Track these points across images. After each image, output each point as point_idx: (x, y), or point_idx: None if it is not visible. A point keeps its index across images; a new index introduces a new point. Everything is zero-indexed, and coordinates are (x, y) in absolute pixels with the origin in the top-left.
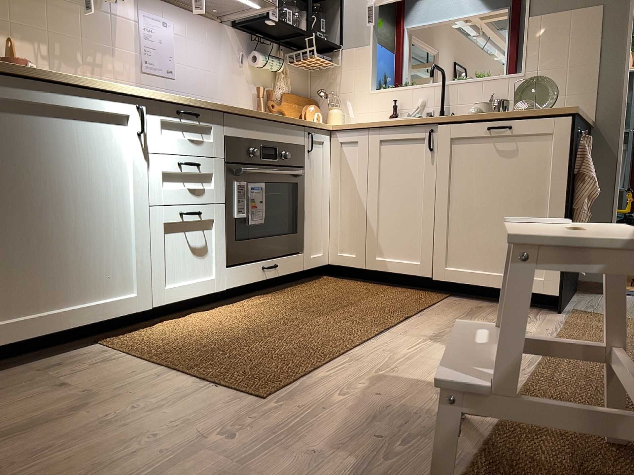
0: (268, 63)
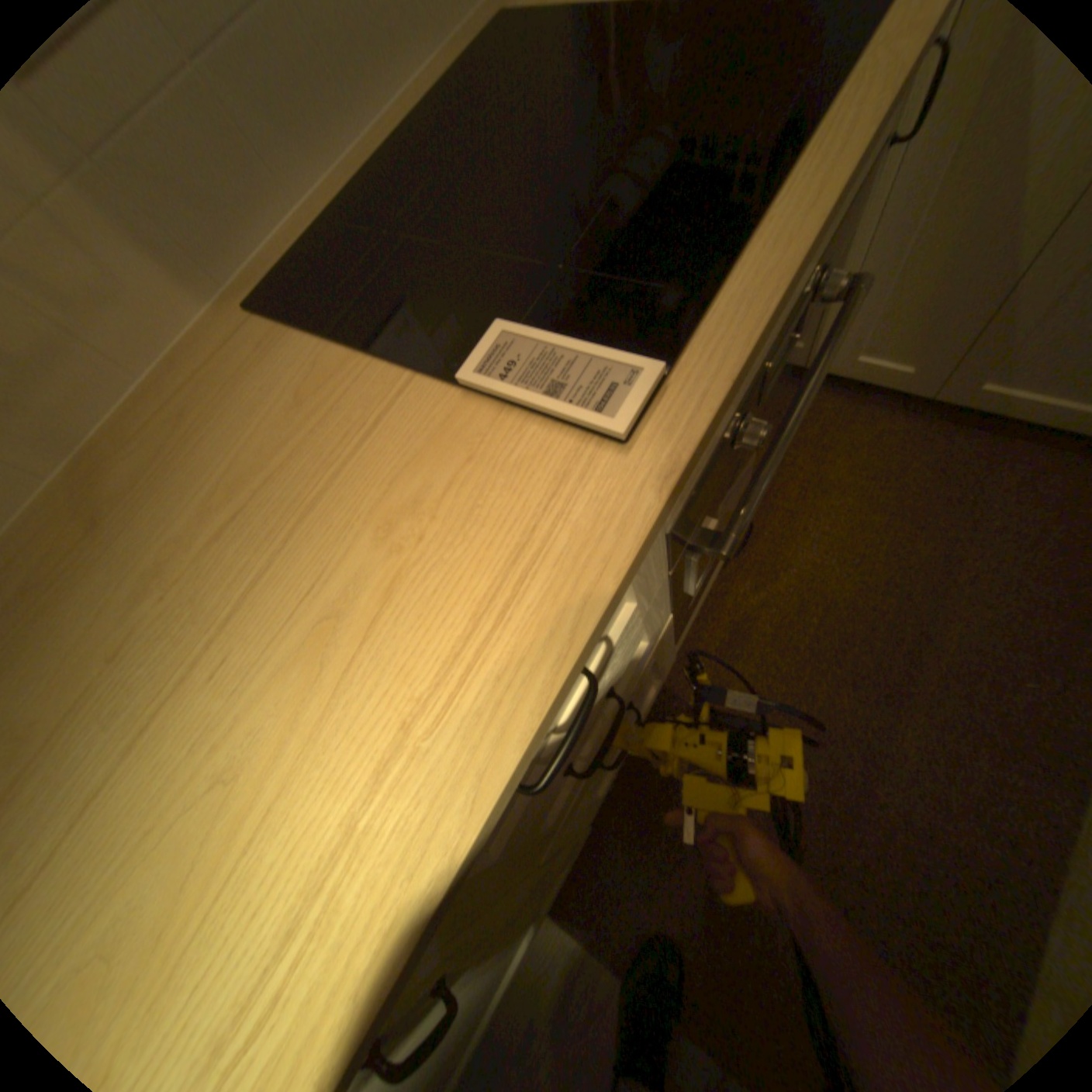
0: None
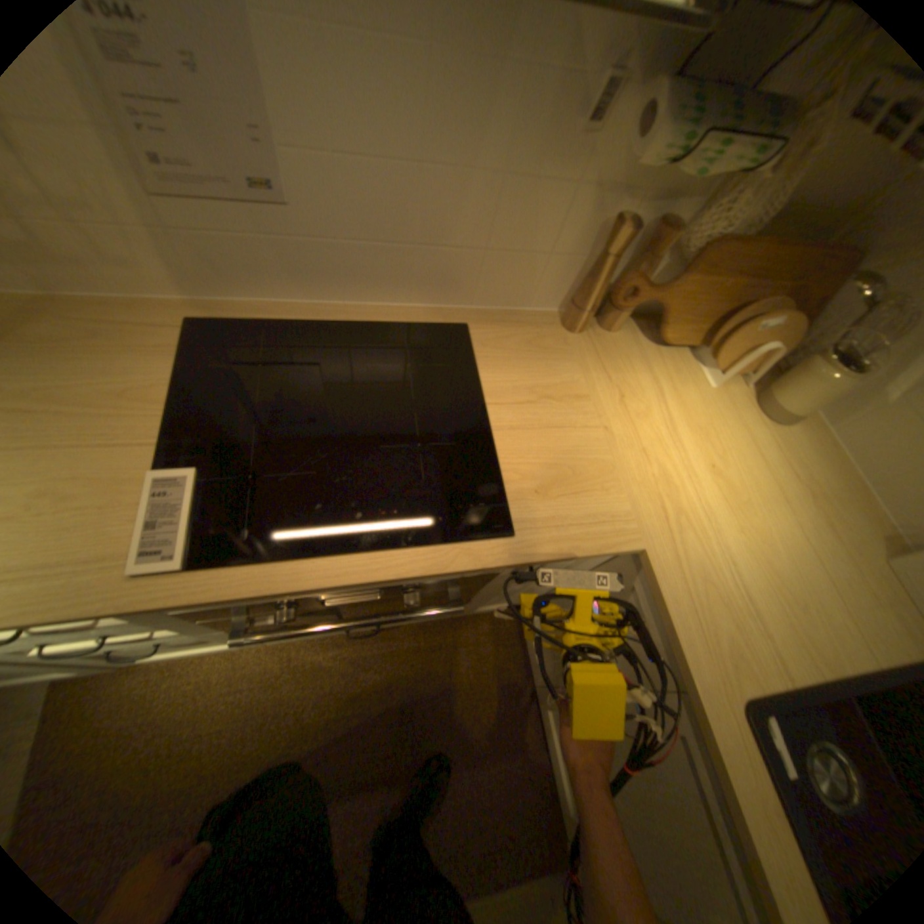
0: (697, 147)
